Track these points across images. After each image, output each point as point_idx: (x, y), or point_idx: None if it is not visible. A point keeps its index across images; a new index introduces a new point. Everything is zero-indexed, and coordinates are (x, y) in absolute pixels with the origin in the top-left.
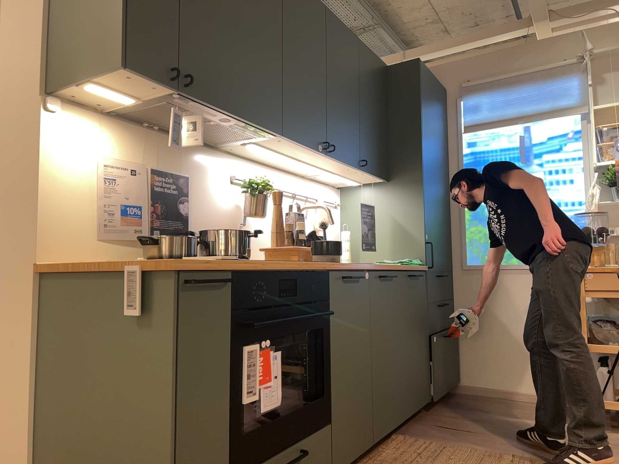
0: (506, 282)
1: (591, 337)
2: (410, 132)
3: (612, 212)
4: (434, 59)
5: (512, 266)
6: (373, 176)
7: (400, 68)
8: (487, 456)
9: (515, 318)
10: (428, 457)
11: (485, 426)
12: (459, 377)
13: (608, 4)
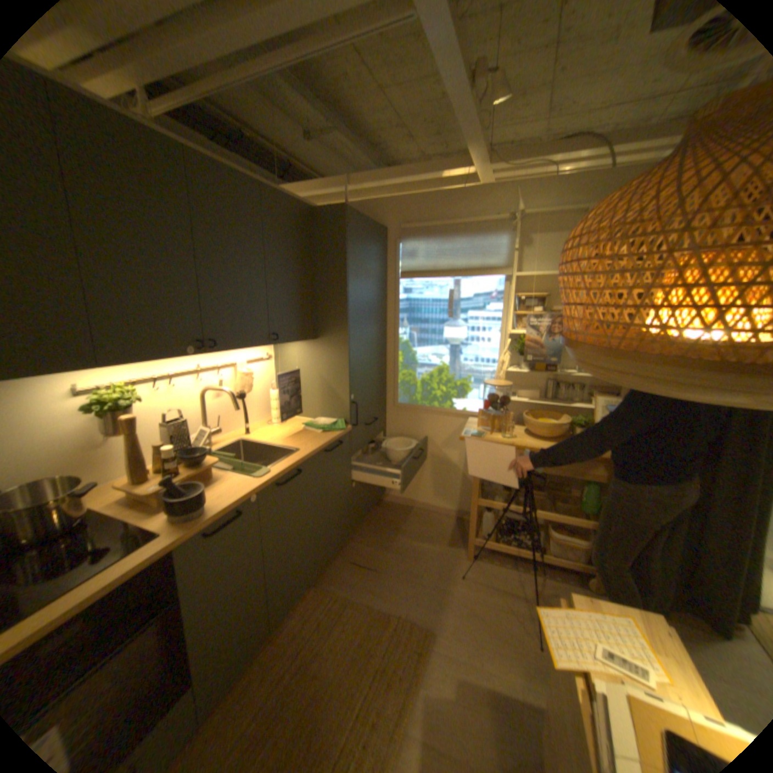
0: (427, 421)
1: (483, 490)
2: (336, 290)
3: (519, 373)
4: (379, 188)
5: (433, 410)
6: (294, 342)
7: (327, 213)
8: (376, 623)
9: (432, 451)
10: (324, 631)
11: (391, 560)
12: (387, 490)
13: (551, 151)
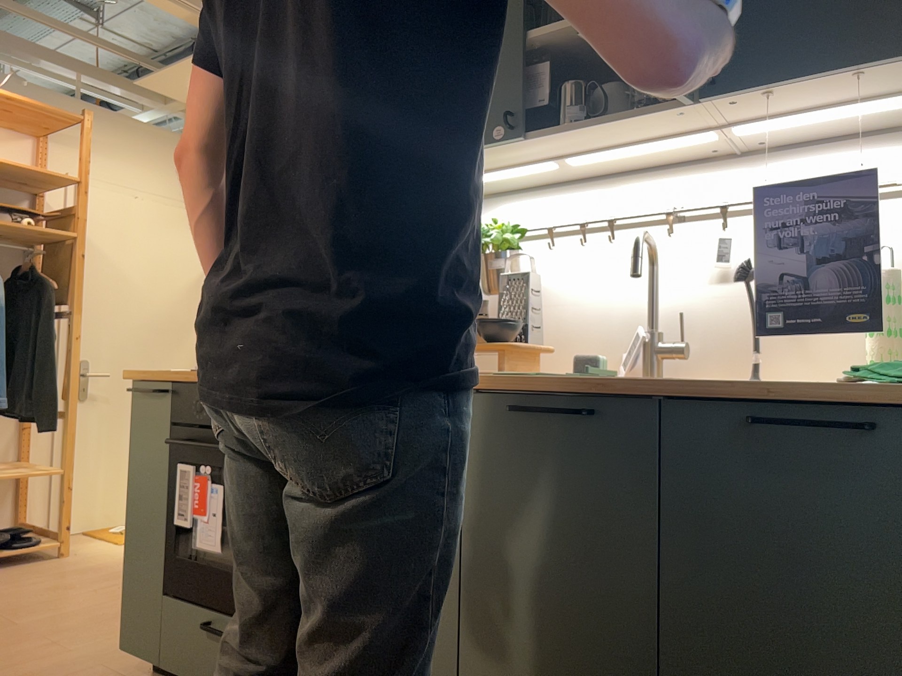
0: None
1: None
2: None
3: None
4: None
5: None
6: (841, 77)
7: None
8: None
9: None
10: None
11: None
12: None
13: None
